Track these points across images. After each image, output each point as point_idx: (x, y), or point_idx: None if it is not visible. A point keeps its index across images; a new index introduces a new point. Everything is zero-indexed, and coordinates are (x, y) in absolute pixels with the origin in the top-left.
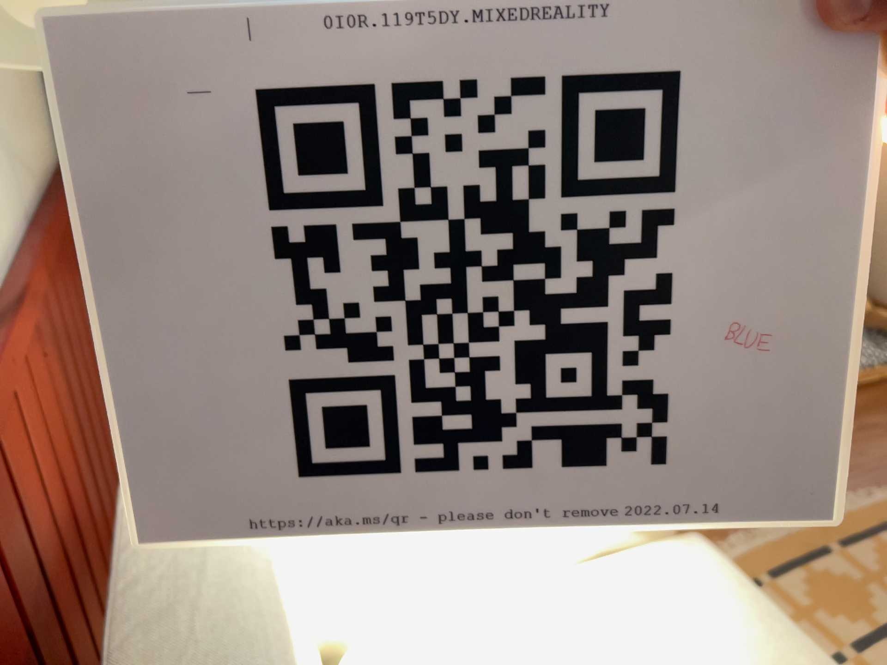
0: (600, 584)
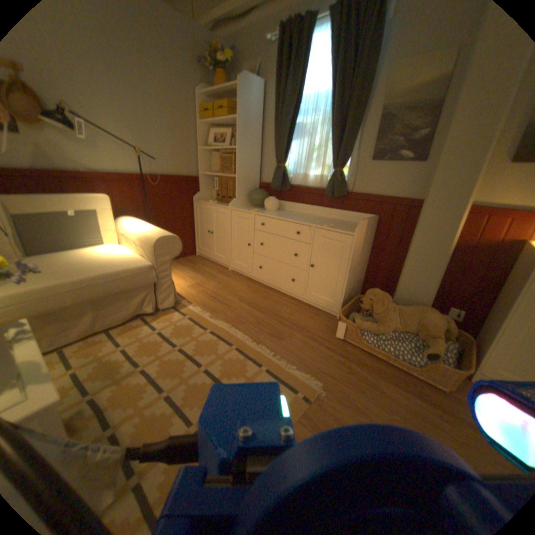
0: (132, 255)
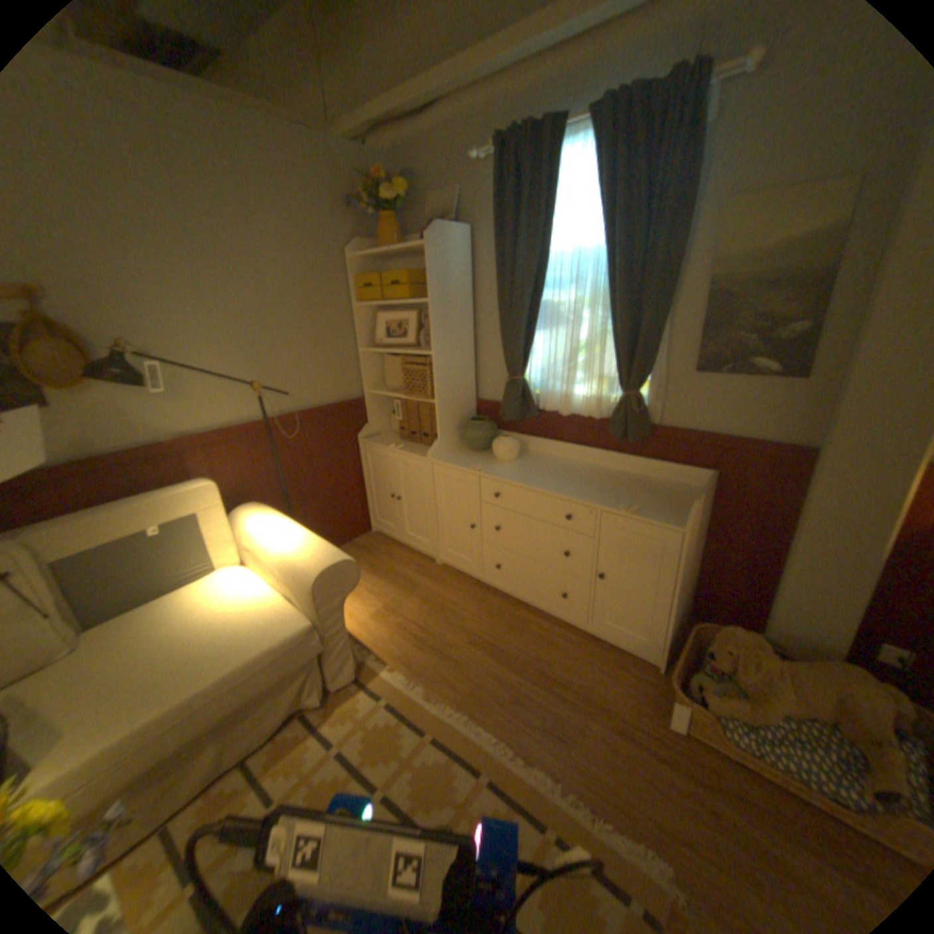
0: (272, 604)
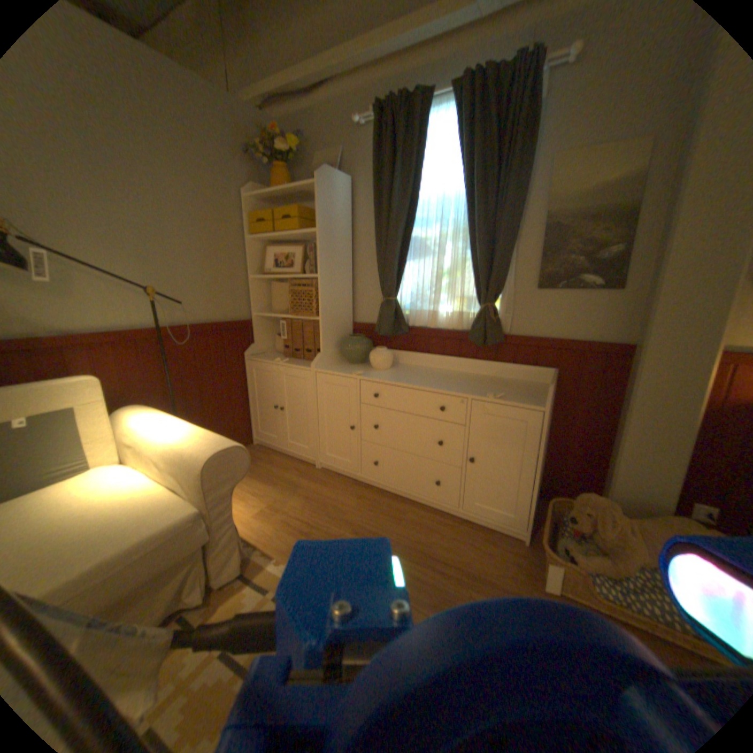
0: (155, 494)
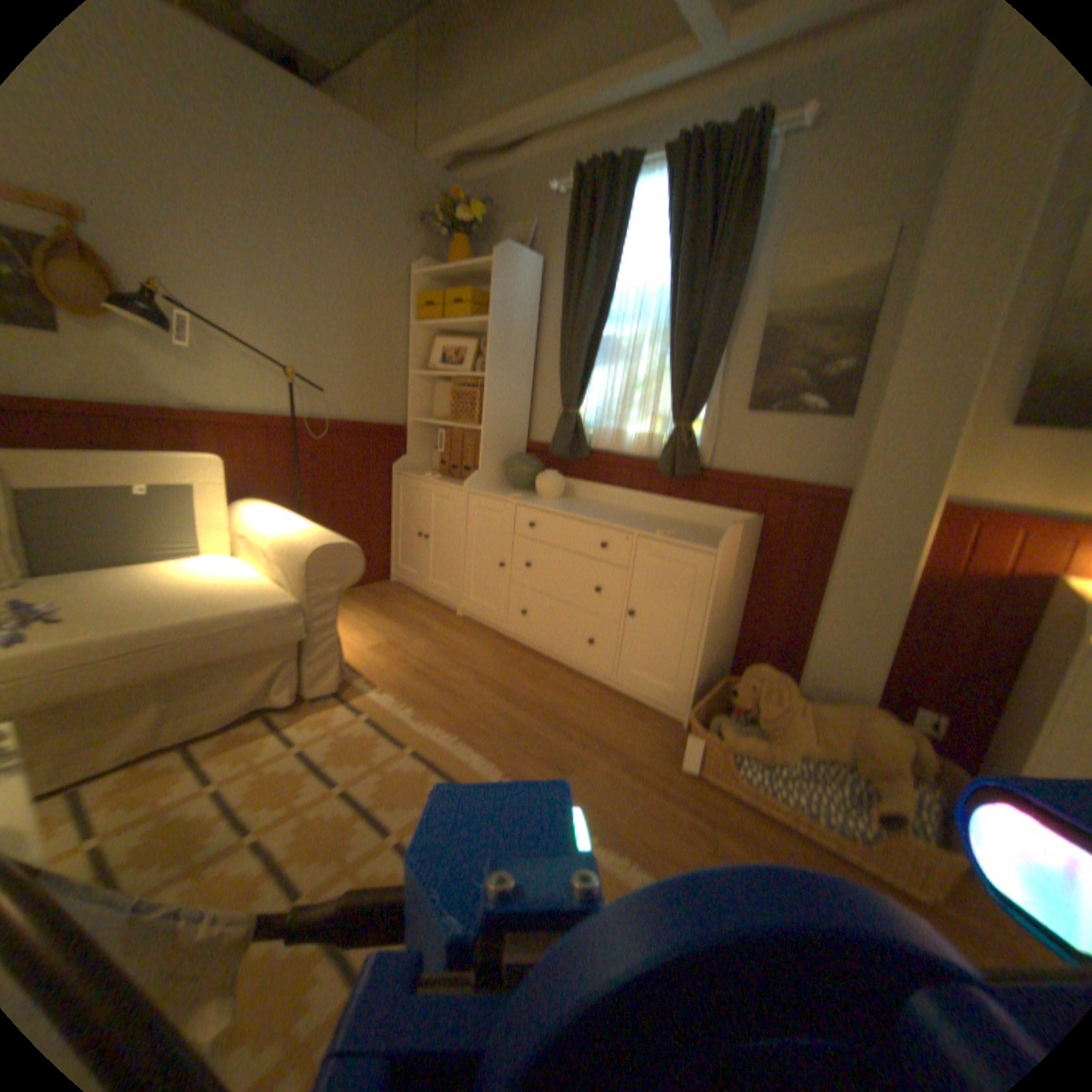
0: (259, 582)
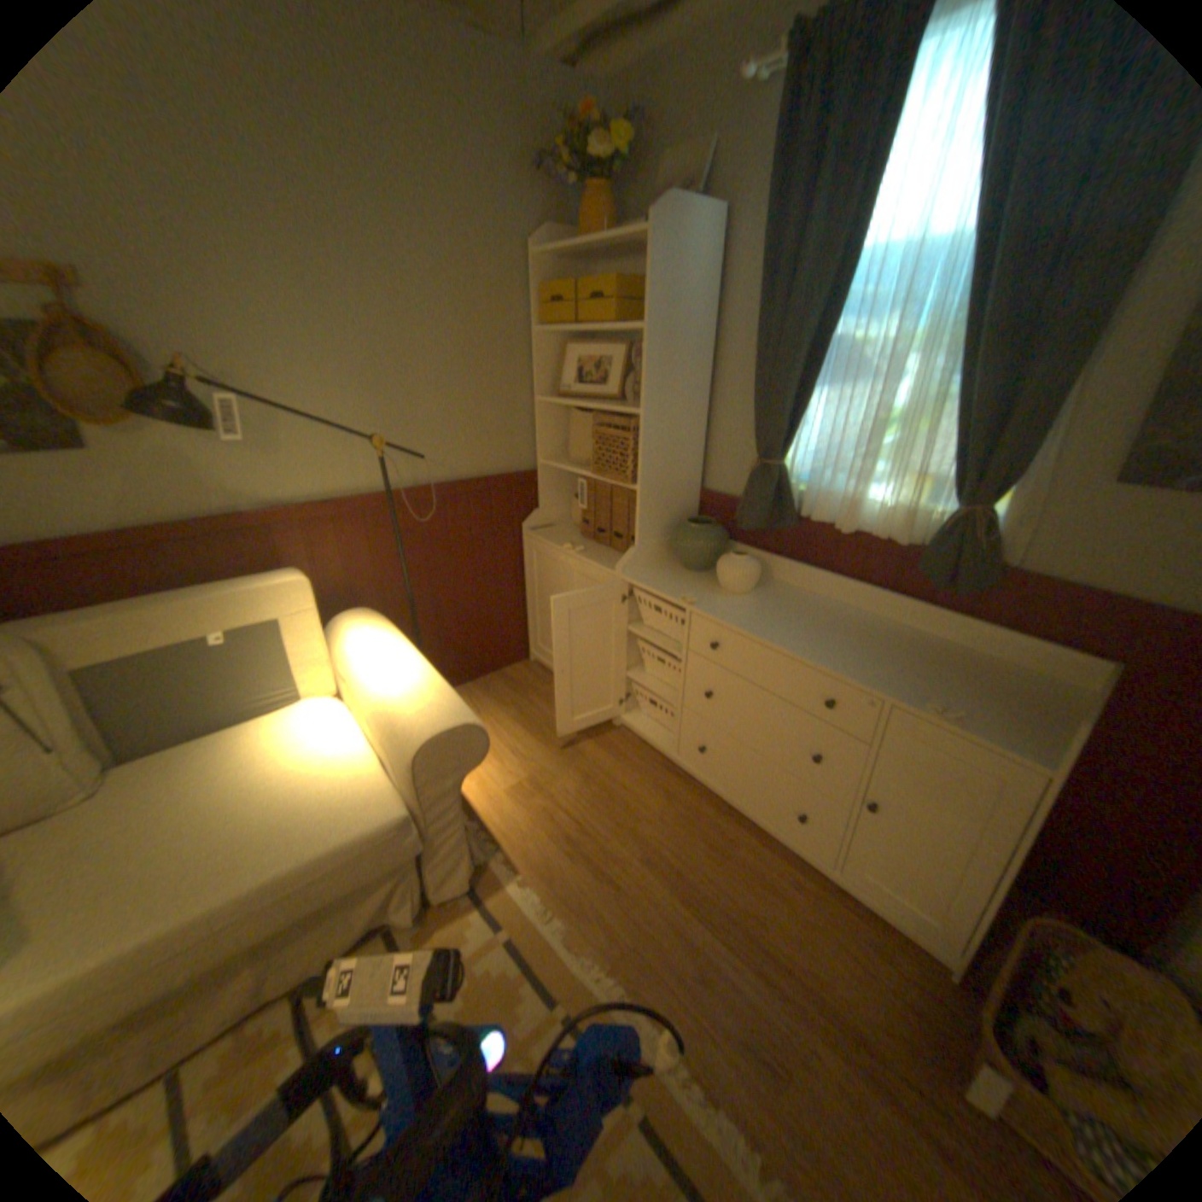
0: (362, 768)
